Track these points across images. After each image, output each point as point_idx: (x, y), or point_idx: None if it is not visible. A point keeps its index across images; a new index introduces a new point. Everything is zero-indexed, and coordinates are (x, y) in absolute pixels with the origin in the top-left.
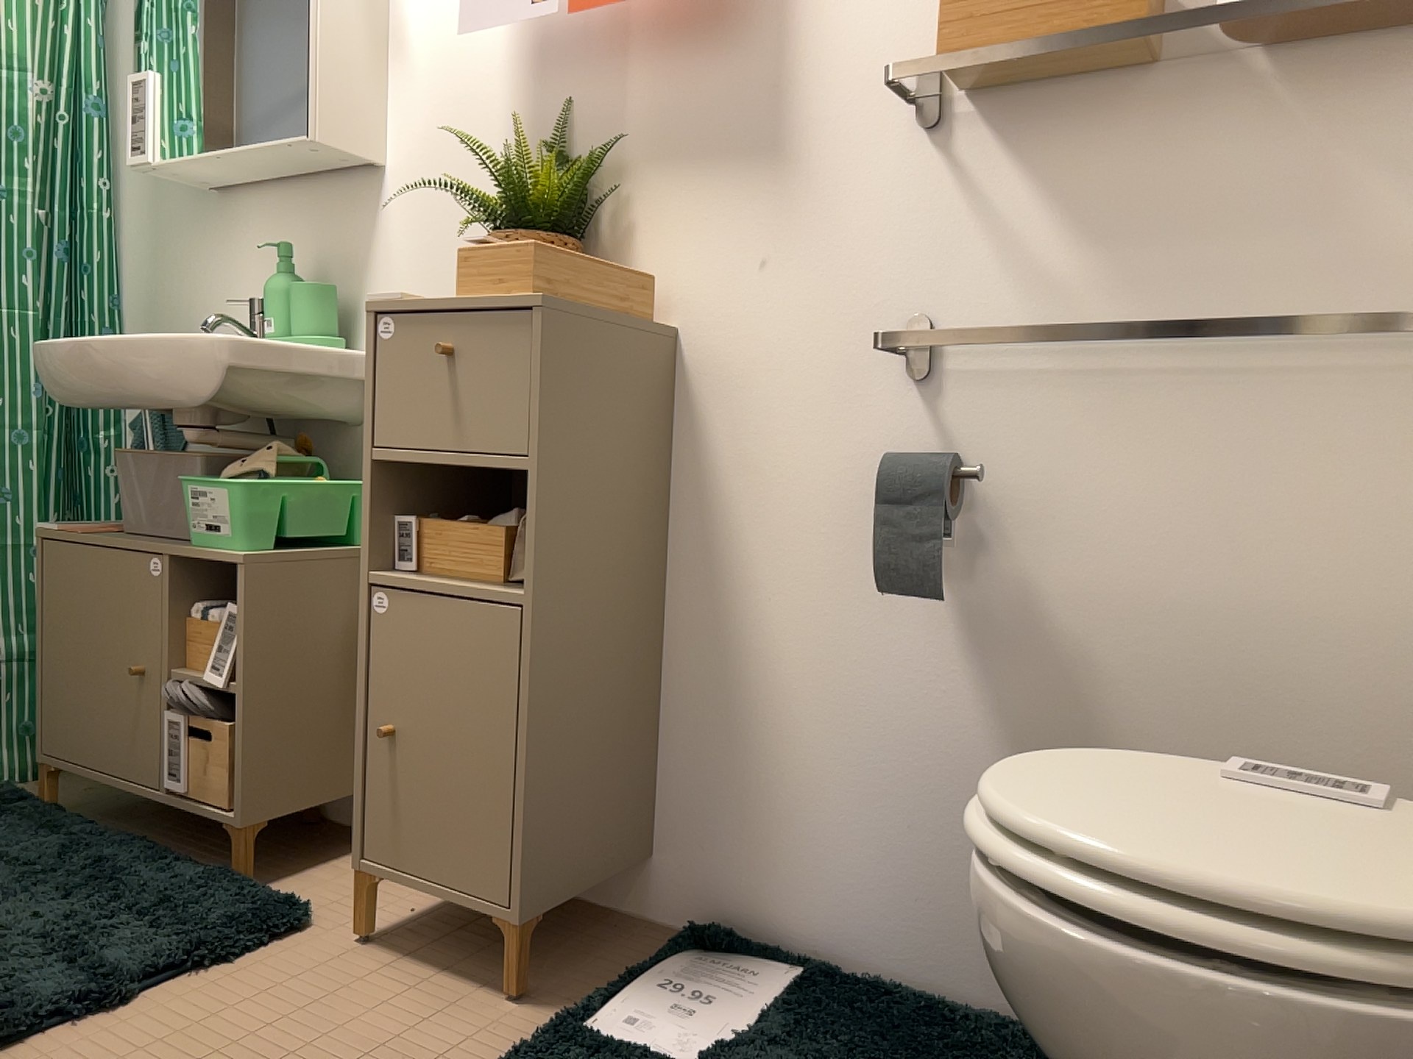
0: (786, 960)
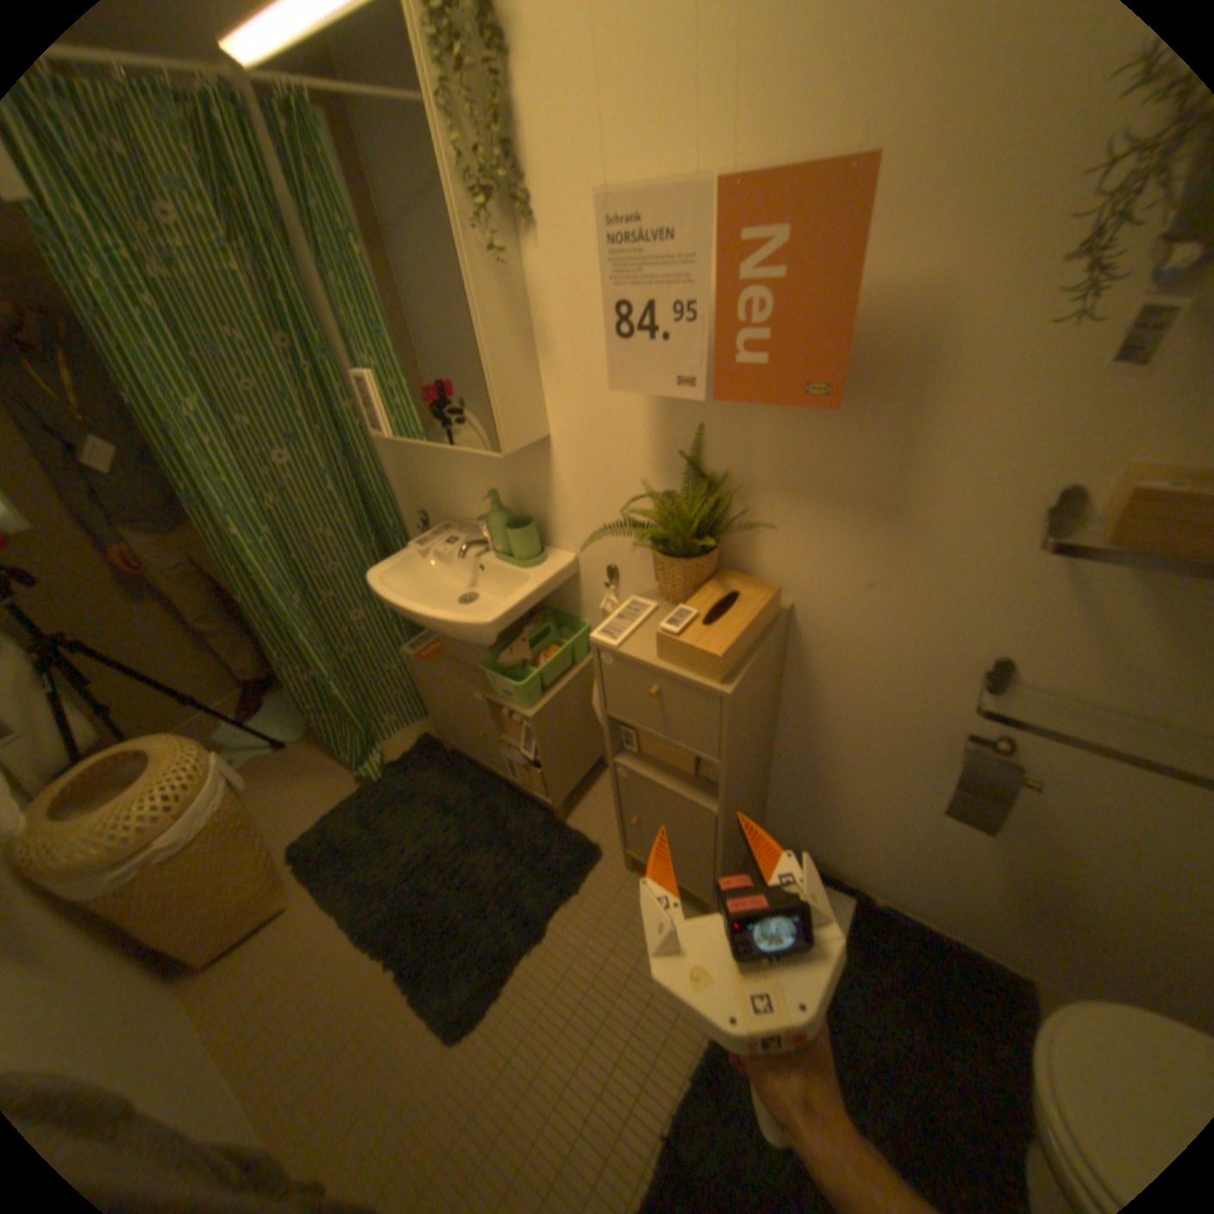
0: (845, 893)
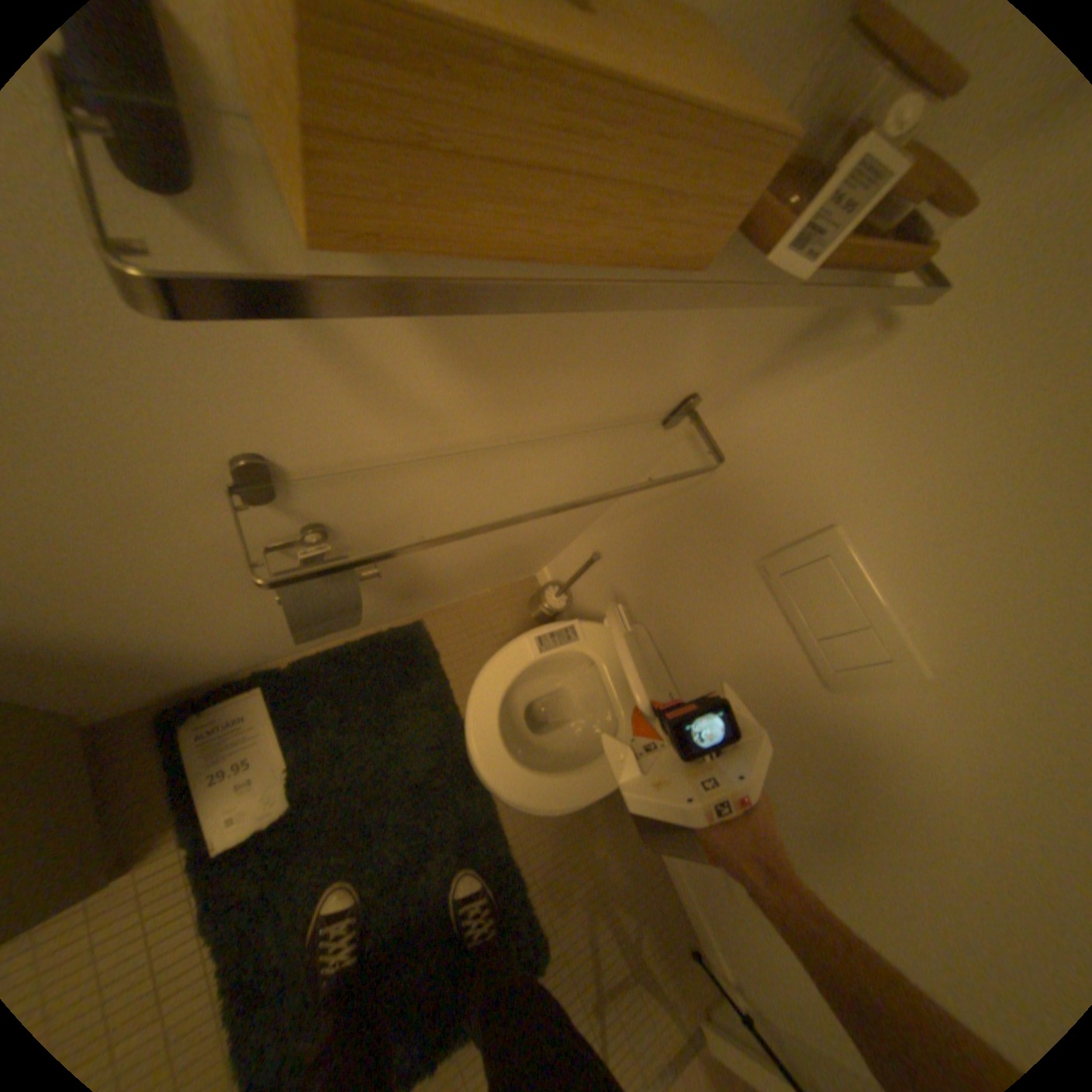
0: (242, 690)
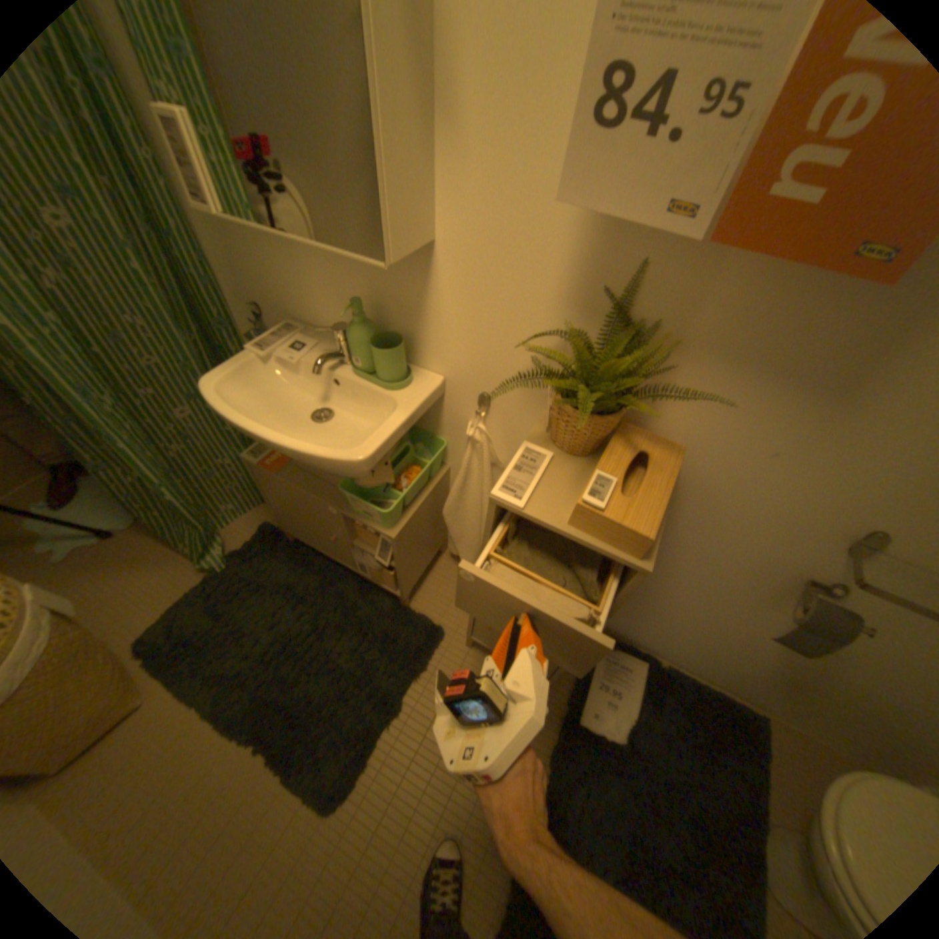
0: (641, 658)
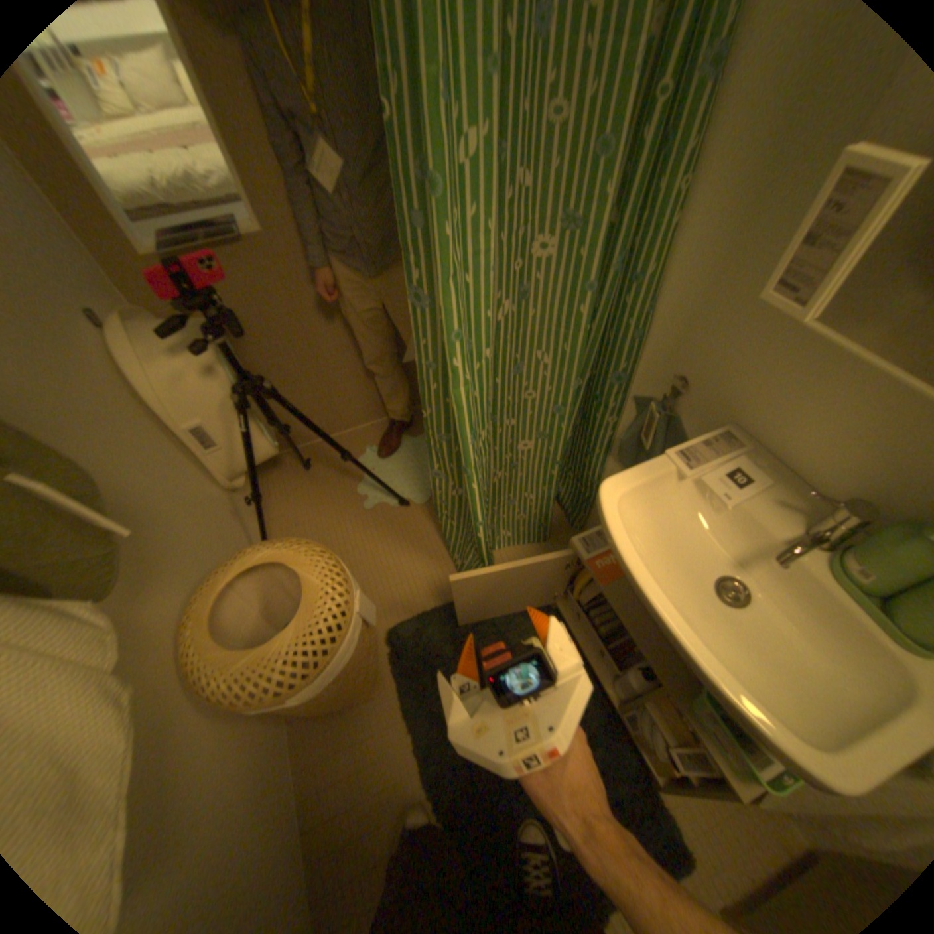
0: None
